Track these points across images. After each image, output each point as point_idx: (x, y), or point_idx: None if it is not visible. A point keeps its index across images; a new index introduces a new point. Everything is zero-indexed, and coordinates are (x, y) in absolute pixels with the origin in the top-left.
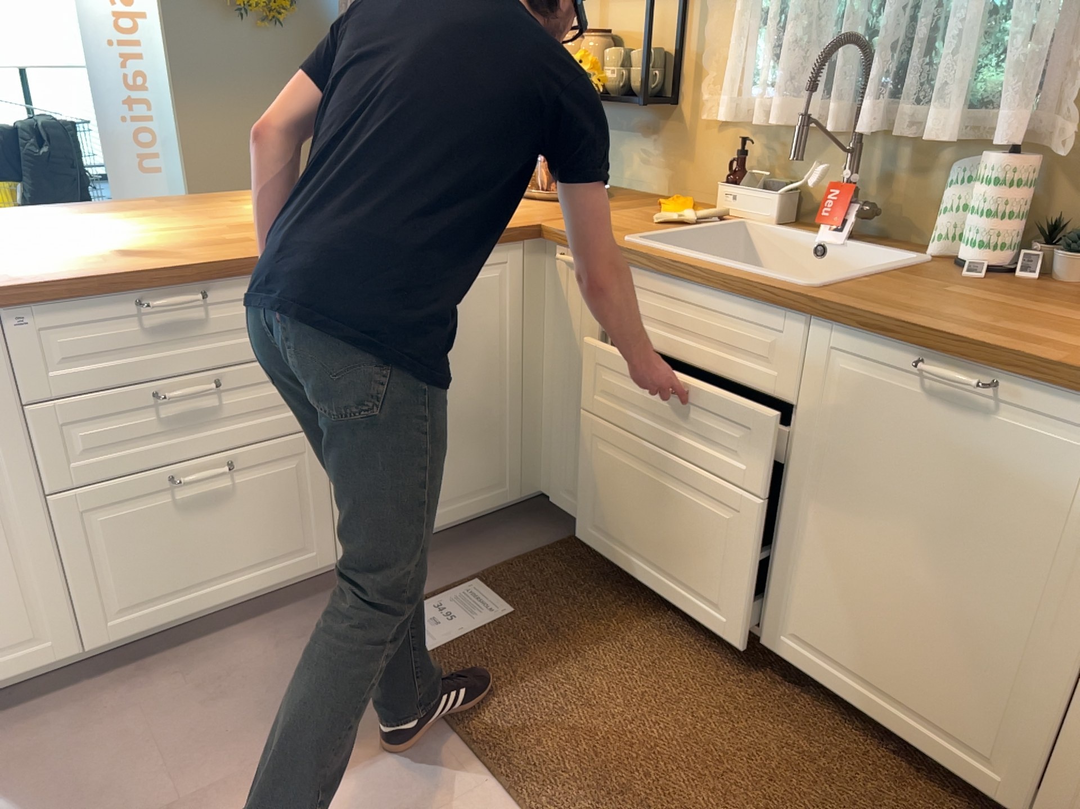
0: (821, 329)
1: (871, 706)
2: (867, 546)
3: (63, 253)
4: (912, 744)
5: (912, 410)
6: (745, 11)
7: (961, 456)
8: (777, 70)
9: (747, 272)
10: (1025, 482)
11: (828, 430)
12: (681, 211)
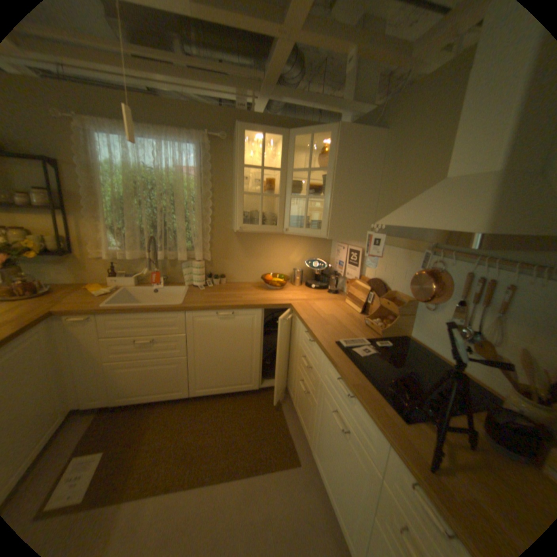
0: (189, 313)
1: (223, 391)
2: (214, 357)
3: None
4: (234, 392)
5: (217, 323)
6: (100, 224)
7: (230, 328)
8: (123, 243)
9: (159, 305)
10: (243, 328)
11: (197, 336)
12: (100, 289)
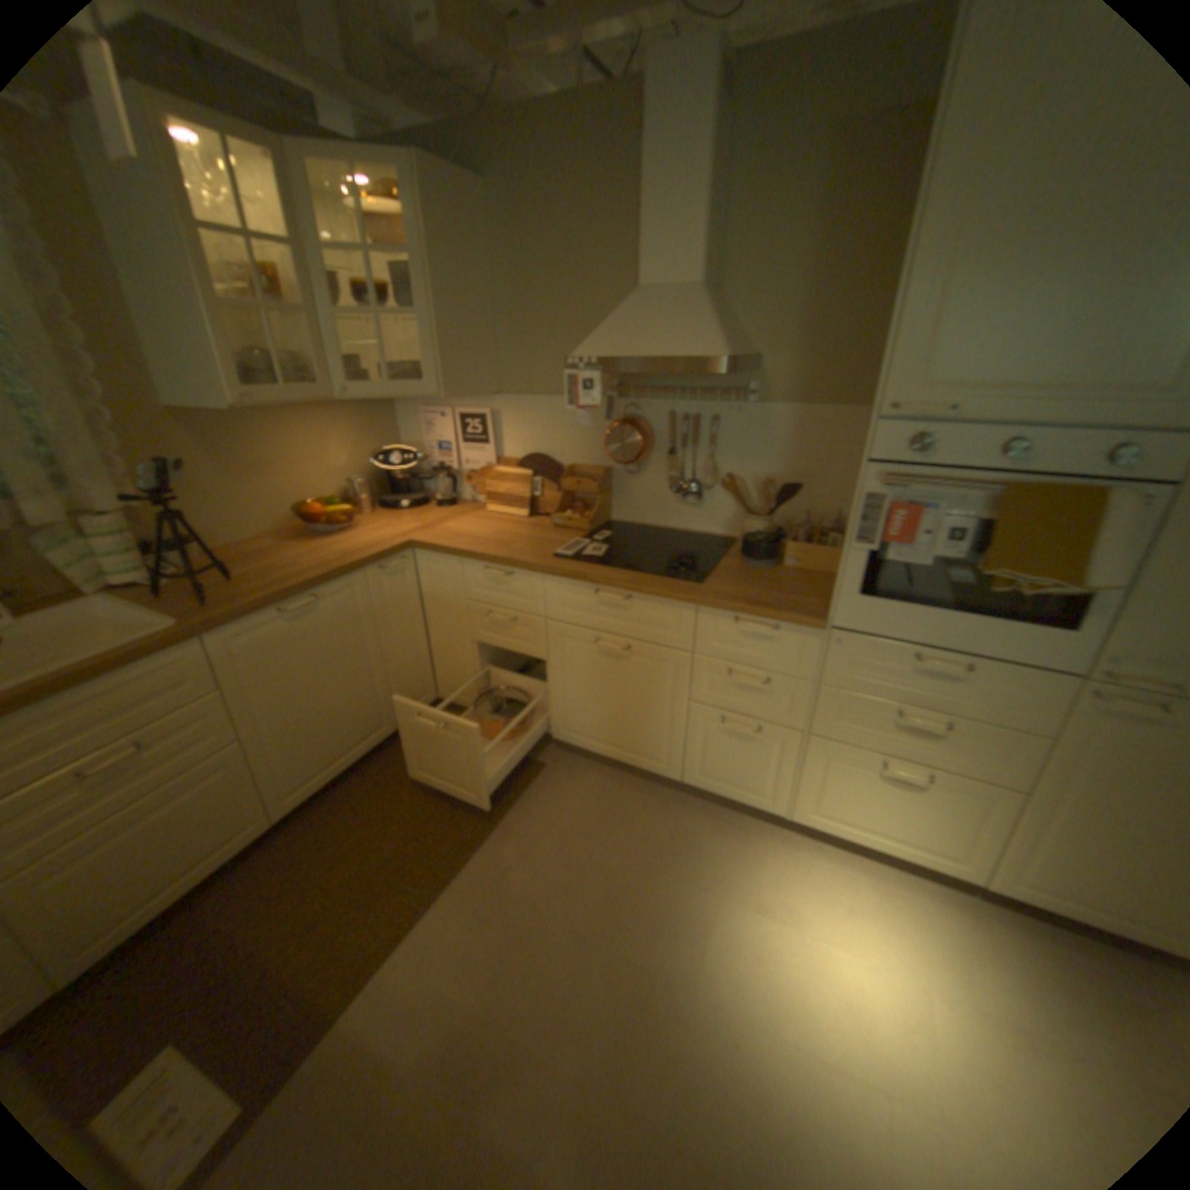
0: (211, 637)
1: (337, 770)
2: (298, 711)
3: None
4: (357, 760)
5: (283, 635)
6: None
7: (313, 635)
8: None
9: (112, 650)
10: (338, 623)
11: (246, 683)
12: None
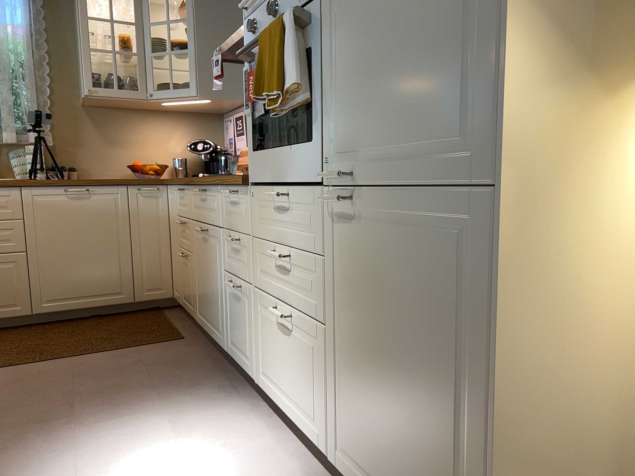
0: (26, 190)
1: (82, 304)
2: (65, 252)
3: None
4: (98, 306)
5: (66, 205)
6: None
7: (84, 212)
8: None
9: None
10: (103, 211)
11: (39, 222)
12: None
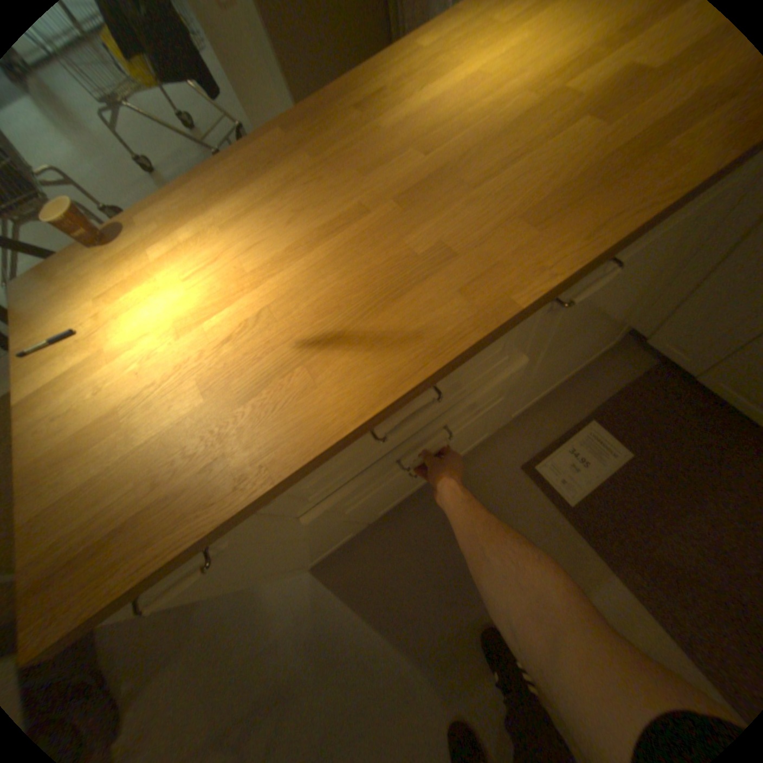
0: None
1: None
2: None
3: (250, 346)
4: None
5: None
6: None
7: None
8: None
9: None
10: None
11: None
12: None
